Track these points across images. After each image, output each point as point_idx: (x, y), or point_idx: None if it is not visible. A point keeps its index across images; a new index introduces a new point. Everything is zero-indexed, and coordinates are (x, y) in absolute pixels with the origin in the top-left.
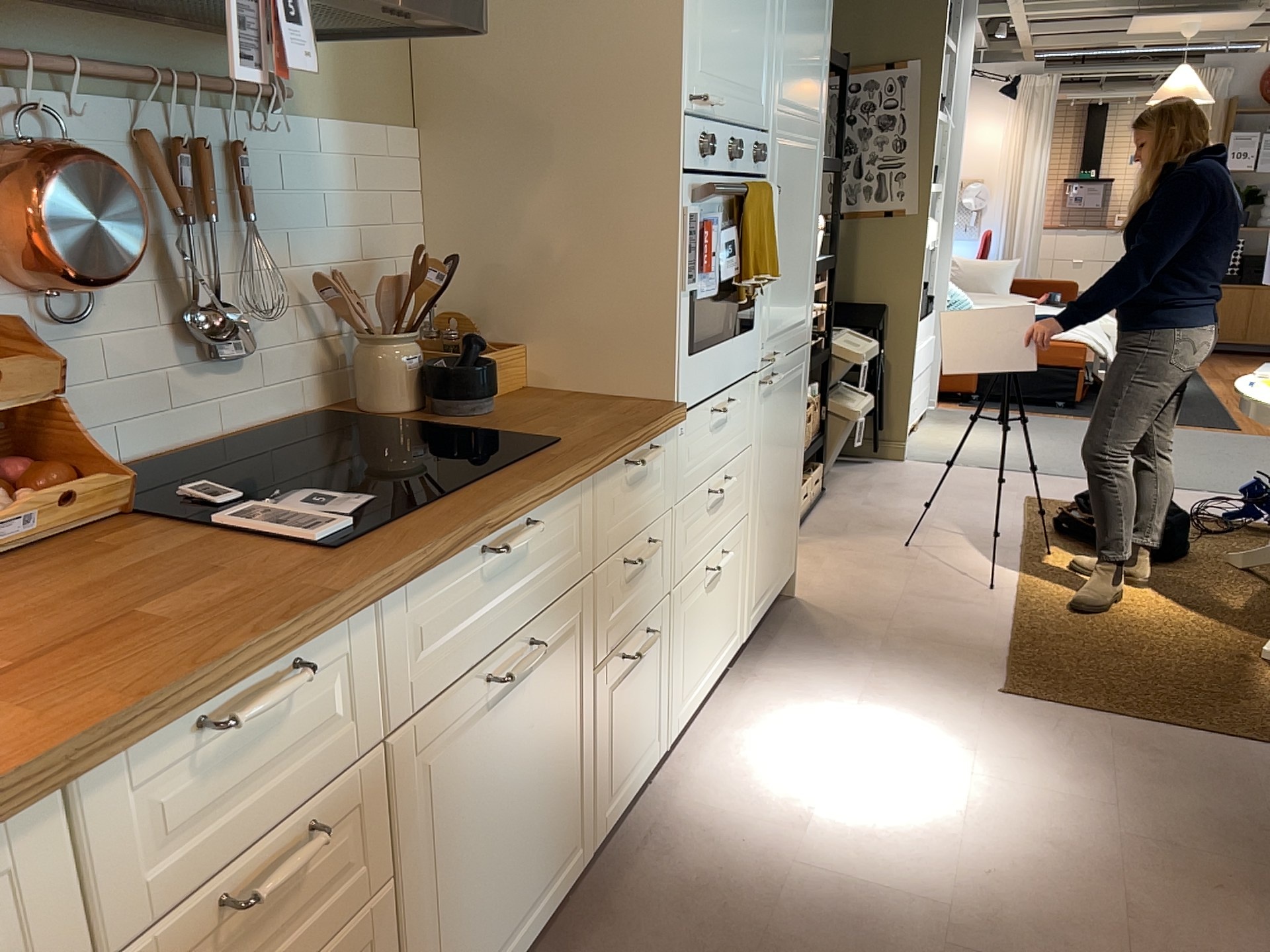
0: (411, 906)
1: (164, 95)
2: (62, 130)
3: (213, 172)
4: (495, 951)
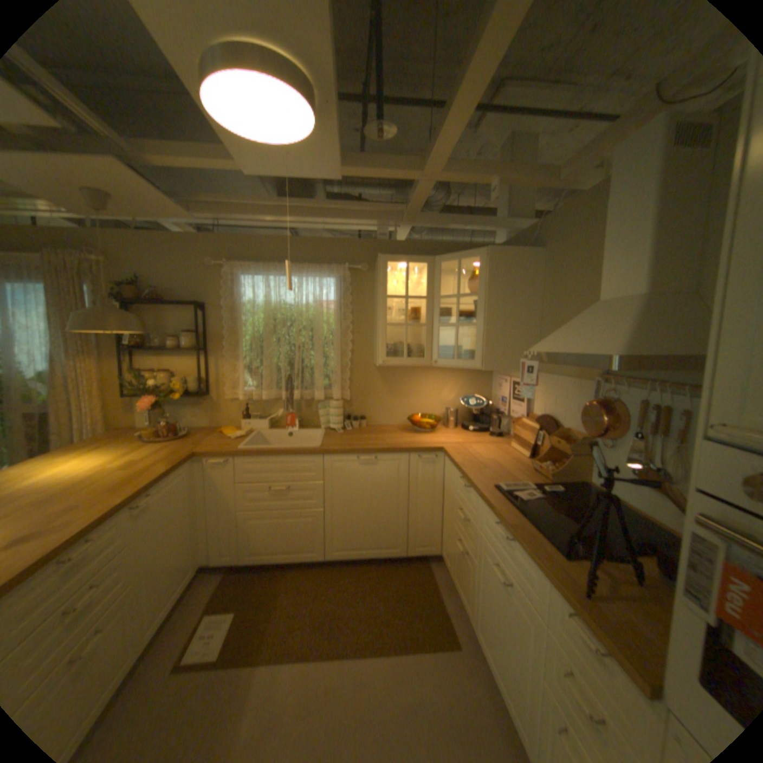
0: (479, 582)
1: (666, 390)
2: (623, 397)
3: (674, 421)
4: (494, 662)
